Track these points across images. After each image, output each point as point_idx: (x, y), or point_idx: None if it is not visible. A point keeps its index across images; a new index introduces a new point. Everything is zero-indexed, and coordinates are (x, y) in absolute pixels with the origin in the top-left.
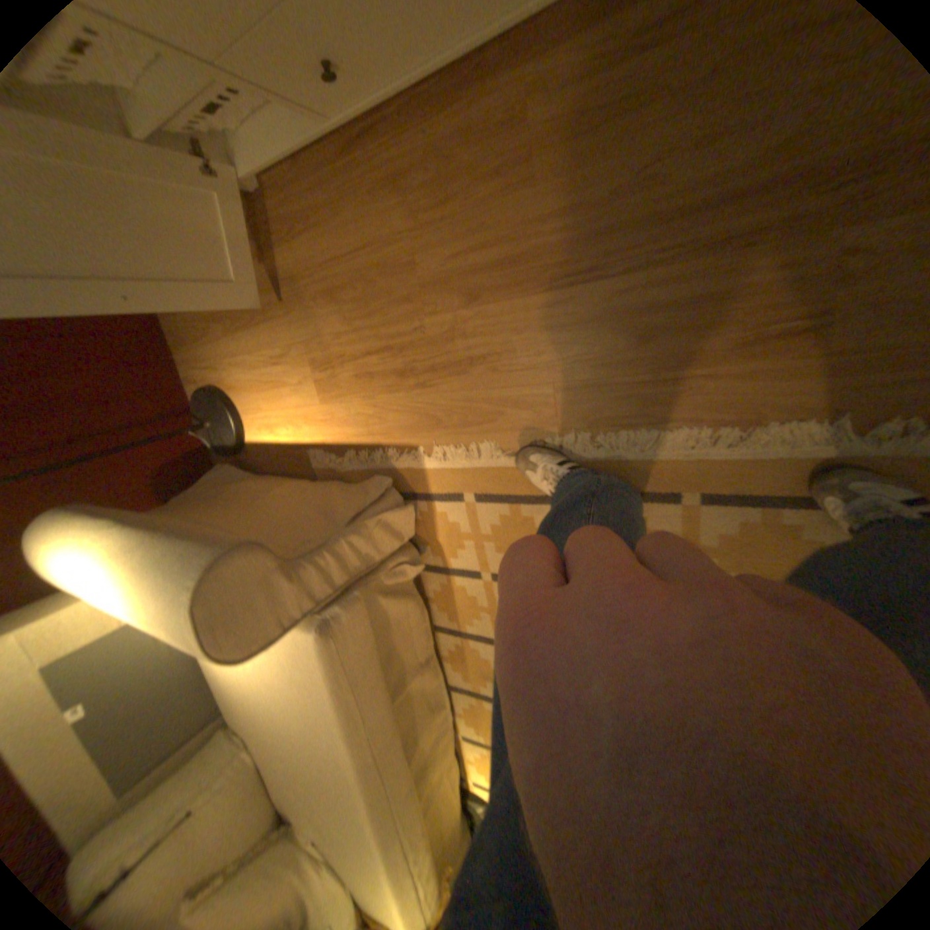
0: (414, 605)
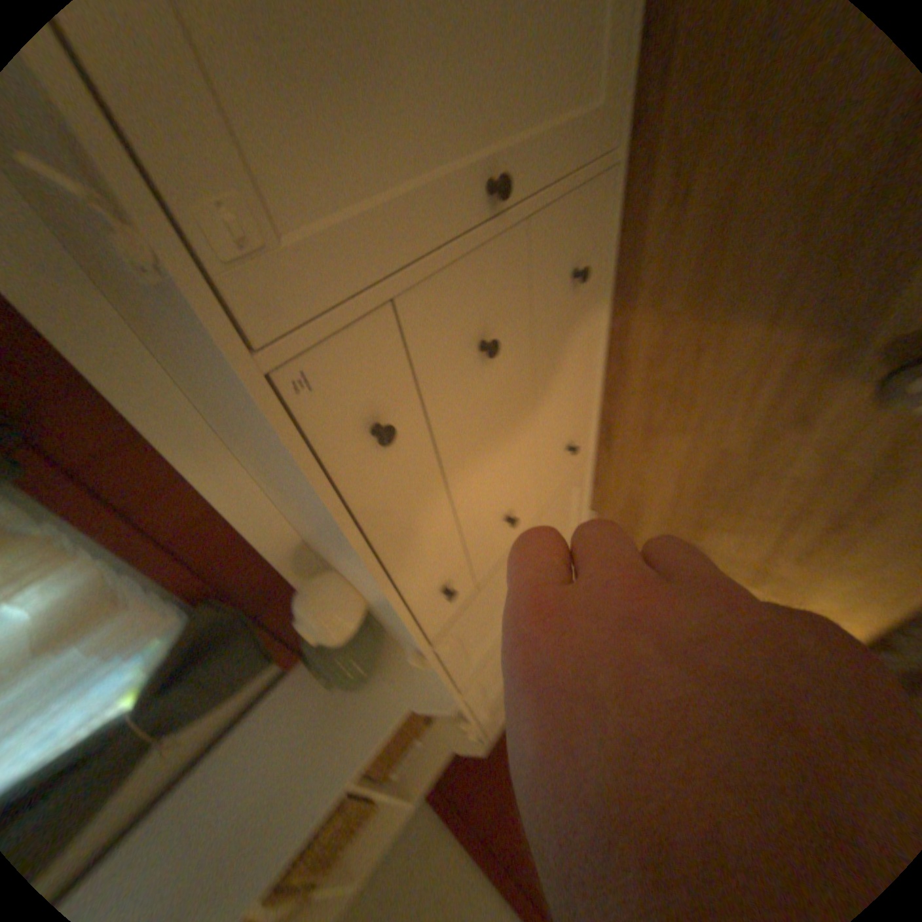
0: None
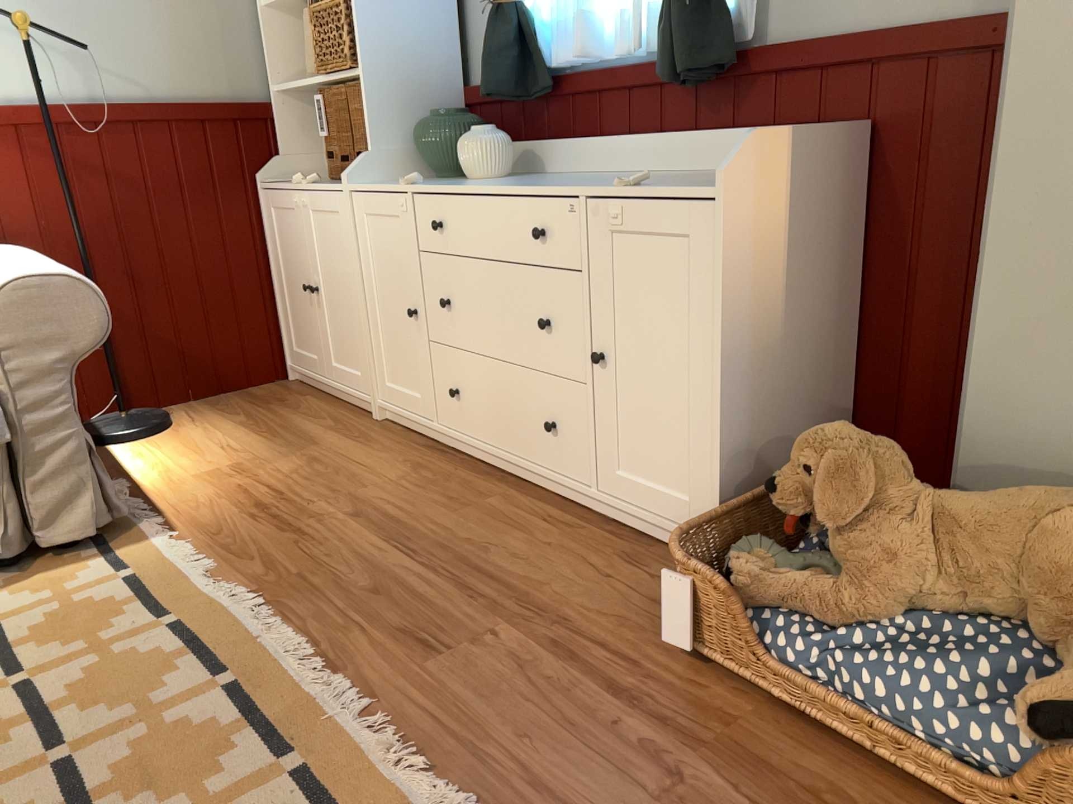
0: None
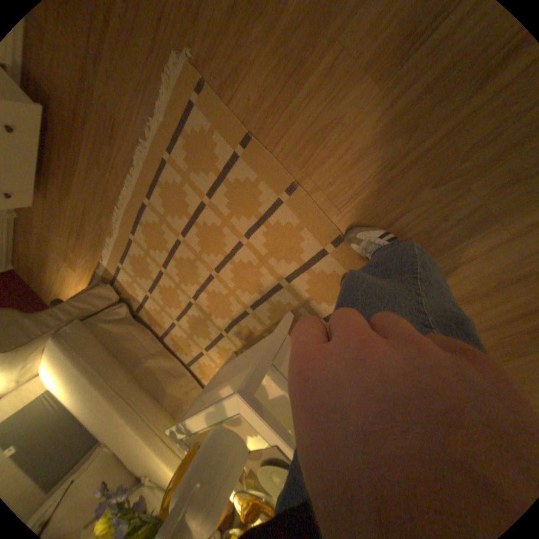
0: (140, 330)
